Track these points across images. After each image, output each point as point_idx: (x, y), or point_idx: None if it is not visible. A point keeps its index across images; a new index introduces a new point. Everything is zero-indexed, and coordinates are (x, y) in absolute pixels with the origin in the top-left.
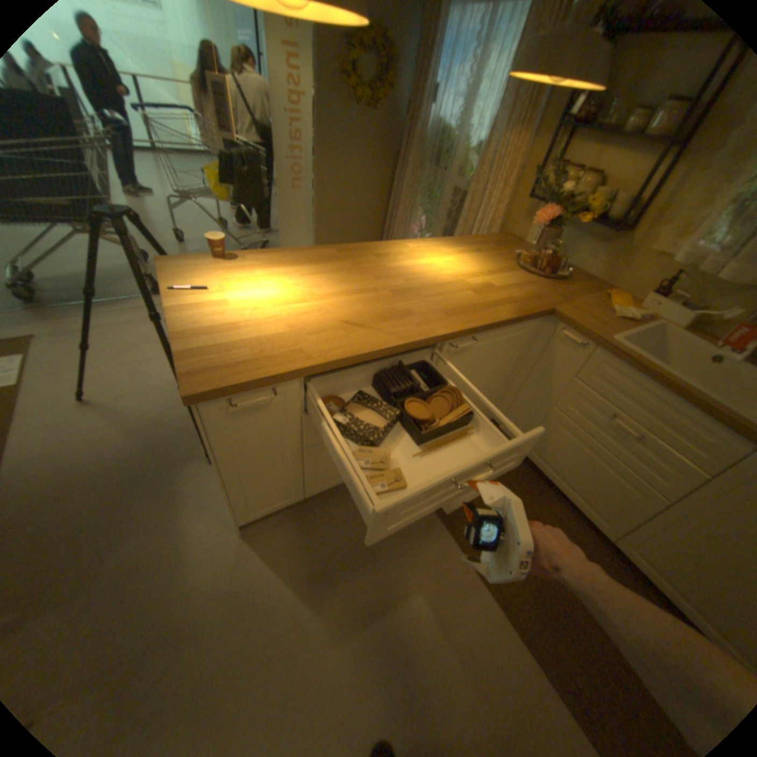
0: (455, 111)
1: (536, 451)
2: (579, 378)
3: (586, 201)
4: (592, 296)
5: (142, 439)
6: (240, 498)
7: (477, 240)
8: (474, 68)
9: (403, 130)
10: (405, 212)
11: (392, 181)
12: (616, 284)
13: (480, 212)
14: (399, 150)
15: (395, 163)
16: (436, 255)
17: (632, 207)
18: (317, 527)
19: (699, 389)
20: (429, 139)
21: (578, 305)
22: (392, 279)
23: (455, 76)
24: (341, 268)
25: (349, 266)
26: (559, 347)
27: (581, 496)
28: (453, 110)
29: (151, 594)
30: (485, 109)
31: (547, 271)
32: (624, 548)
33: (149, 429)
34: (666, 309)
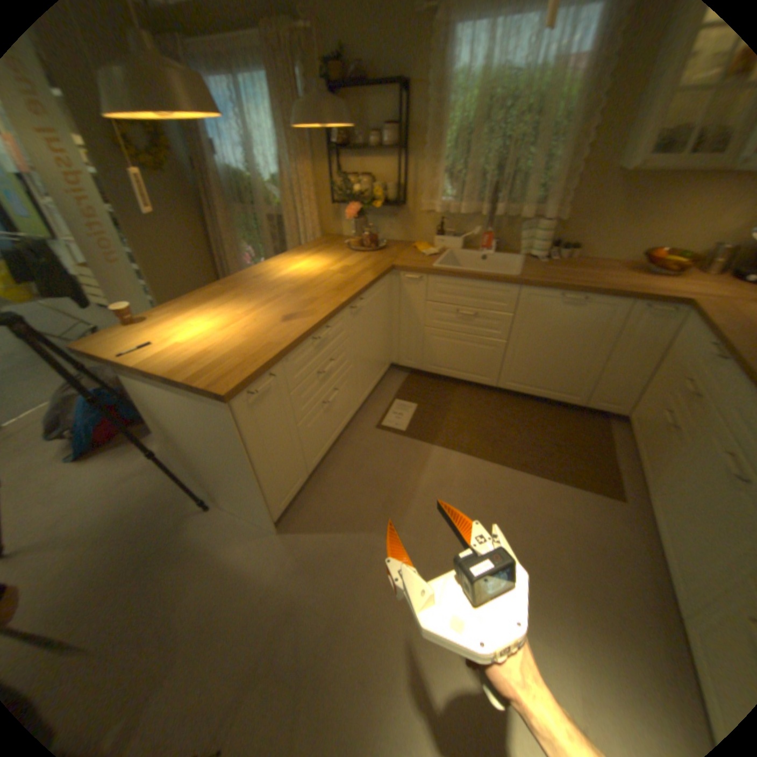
0: (239, 157)
1: (429, 364)
2: (428, 301)
3: (373, 194)
4: (406, 251)
5: (116, 537)
6: (270, 489)
7: (312, 245)
8: (240, 123)
9: (194, 183)
10: (232, 249)
11: (204, 227)
12: (414, 240)
13: (301, 226)
14: (199, 200)
15: (200, 211)
16: (295, 263)
17: (399, 190)
18: (328, 491)
19: (485, 272)
20: (226, 184)
21: (403, 259)
22: (283, 286)
23: (224, 131)
24: (239, 294)
25: (243, 291)
26: (407, 288)
27: (467, 372)
28: (236, 157)
29: (238, 613)
30: (265, 151)
31: (373, 246)
32: (502, 385)
33: (116, 527)
34: (447, 243)
